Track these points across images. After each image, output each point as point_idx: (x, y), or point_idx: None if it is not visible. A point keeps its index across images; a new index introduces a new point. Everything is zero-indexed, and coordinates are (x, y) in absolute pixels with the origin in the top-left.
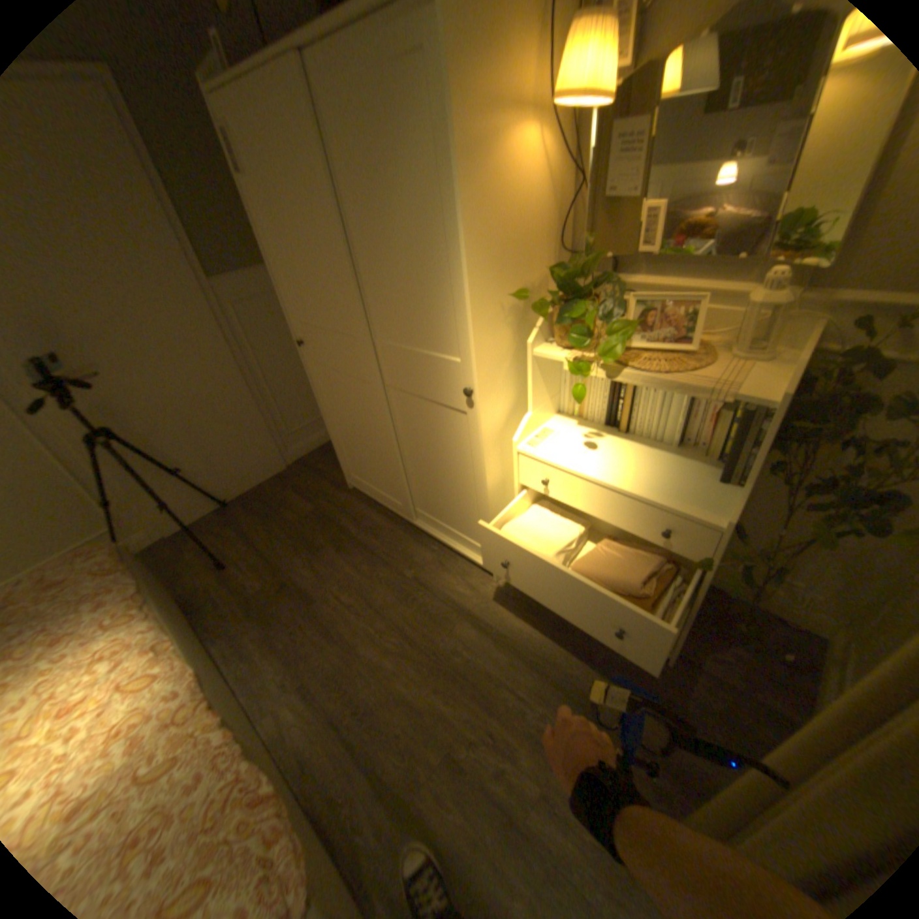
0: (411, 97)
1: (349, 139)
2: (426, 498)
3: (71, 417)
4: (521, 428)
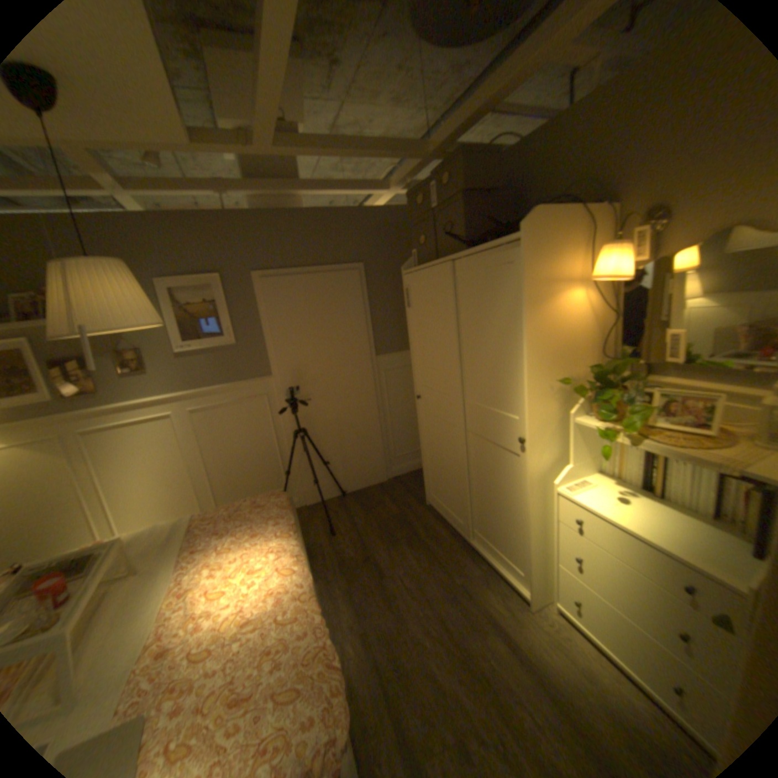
0: (505, 280)
1: (470, 296)
2: (483, 522)
3: (291, 420)
4: (564, 475)
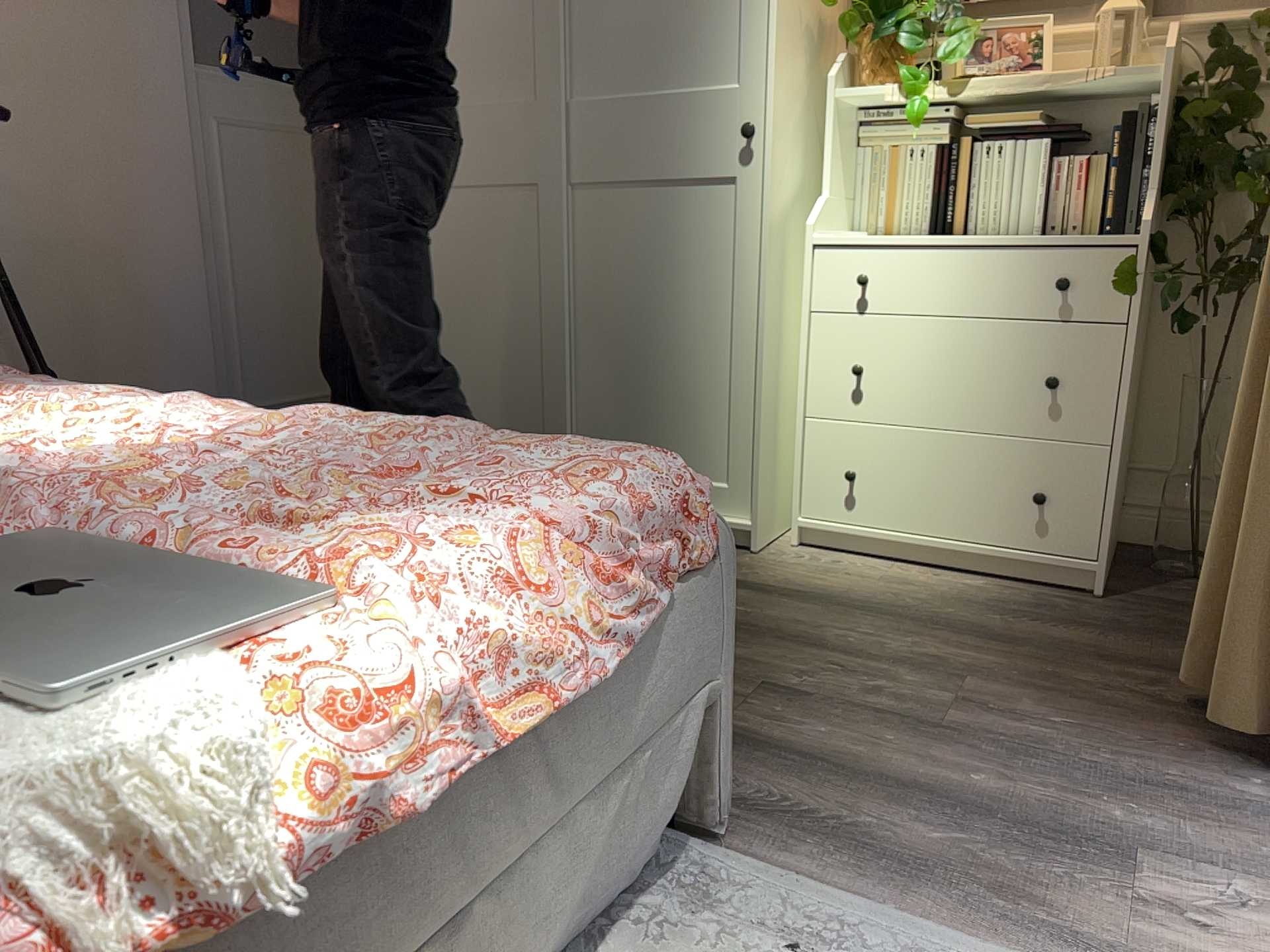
0: None
1: None
2: (608, 421)
3: None
4: (818, 208)
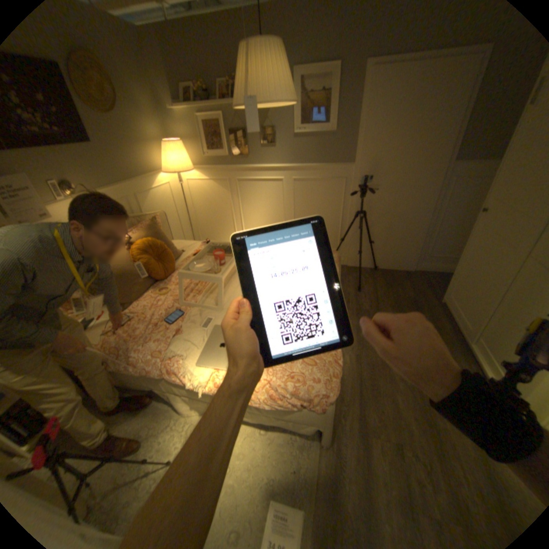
0: None
1: None
2: (497, 337)
3: (357, 202)
4: None
